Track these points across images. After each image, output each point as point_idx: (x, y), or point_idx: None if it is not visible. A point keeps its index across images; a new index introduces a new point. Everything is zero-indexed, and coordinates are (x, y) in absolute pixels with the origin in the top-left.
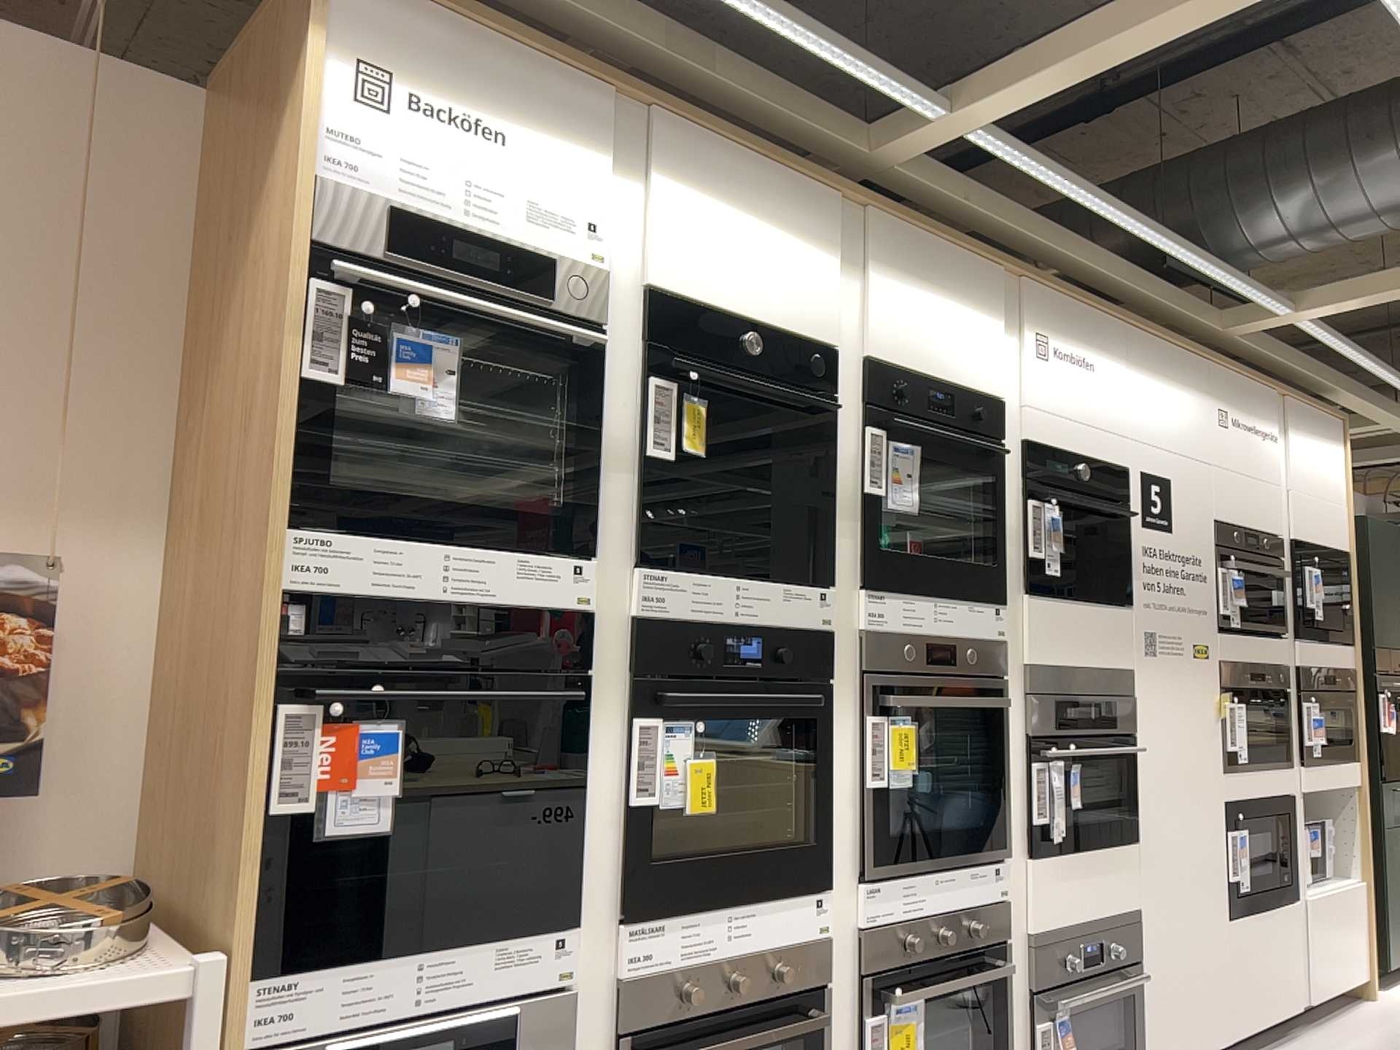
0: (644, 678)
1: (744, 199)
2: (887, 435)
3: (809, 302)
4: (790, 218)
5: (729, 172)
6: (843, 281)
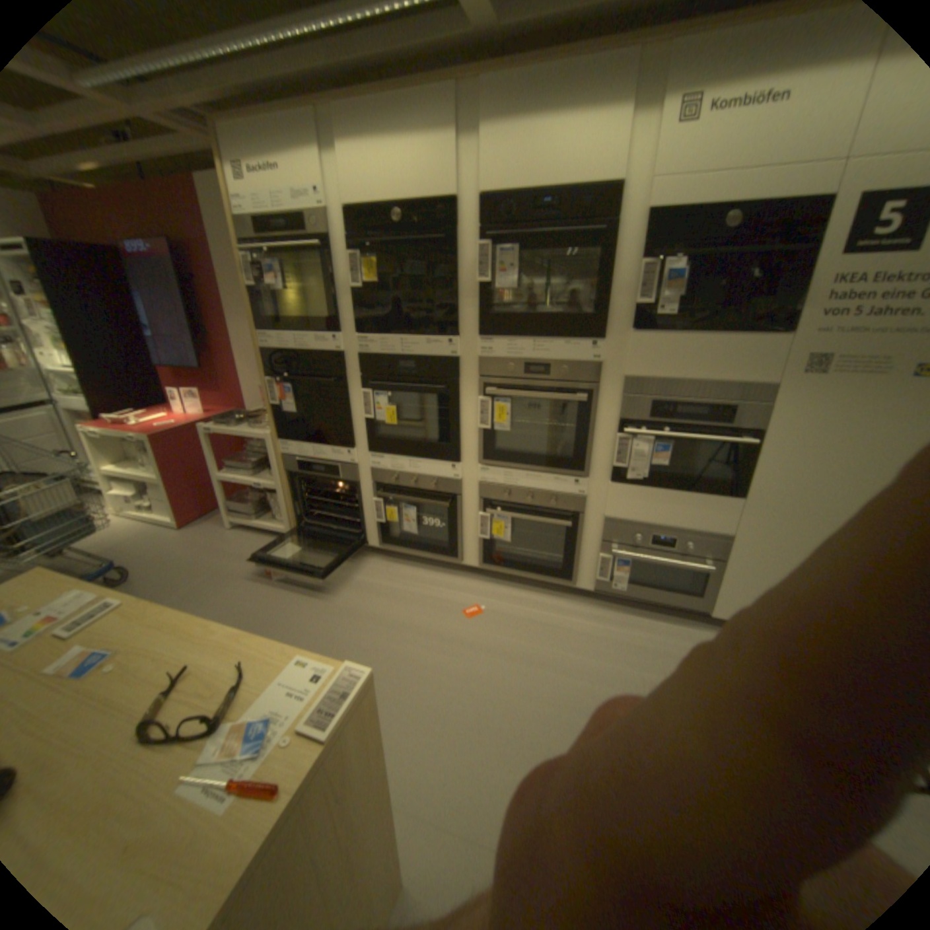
0: (364, 380)
1: (385, 120)
2: (497, 242)
3: (435, 170)
4: (418, 115)
5: (373, 108)
6: (468, 138)
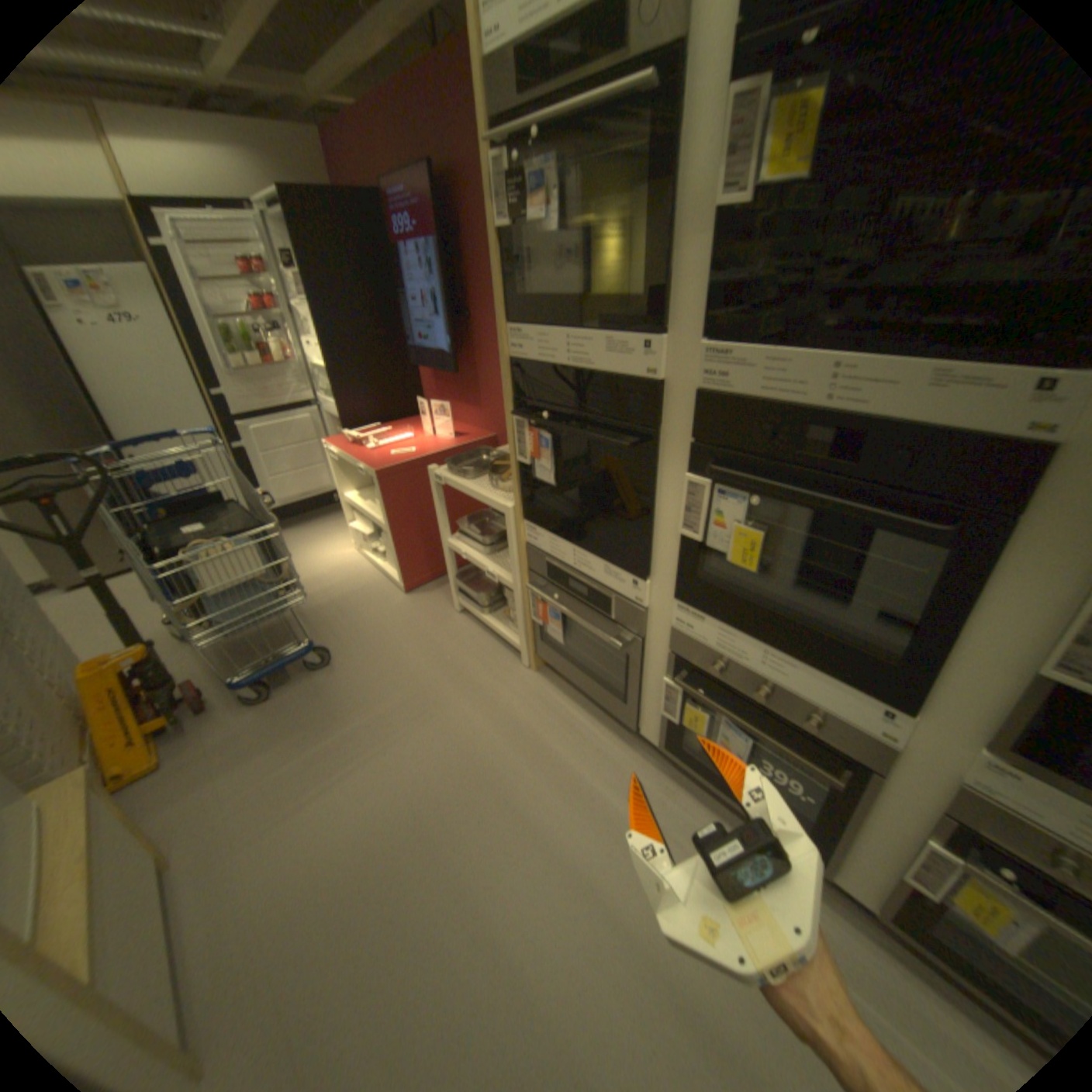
0: (699, 447)
1: None
2: None
3: None
4: None
5: None
6: None
